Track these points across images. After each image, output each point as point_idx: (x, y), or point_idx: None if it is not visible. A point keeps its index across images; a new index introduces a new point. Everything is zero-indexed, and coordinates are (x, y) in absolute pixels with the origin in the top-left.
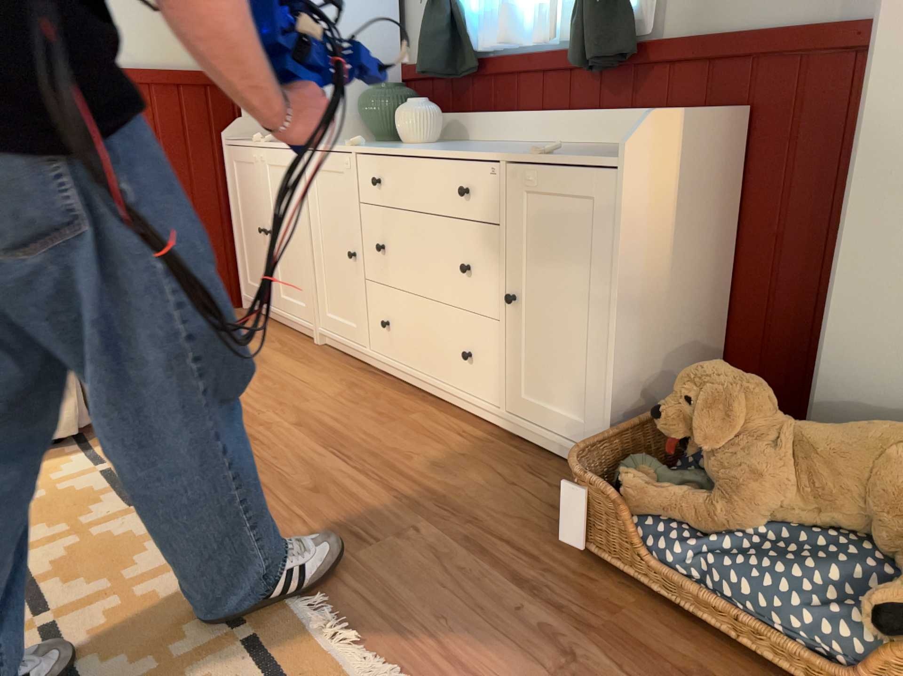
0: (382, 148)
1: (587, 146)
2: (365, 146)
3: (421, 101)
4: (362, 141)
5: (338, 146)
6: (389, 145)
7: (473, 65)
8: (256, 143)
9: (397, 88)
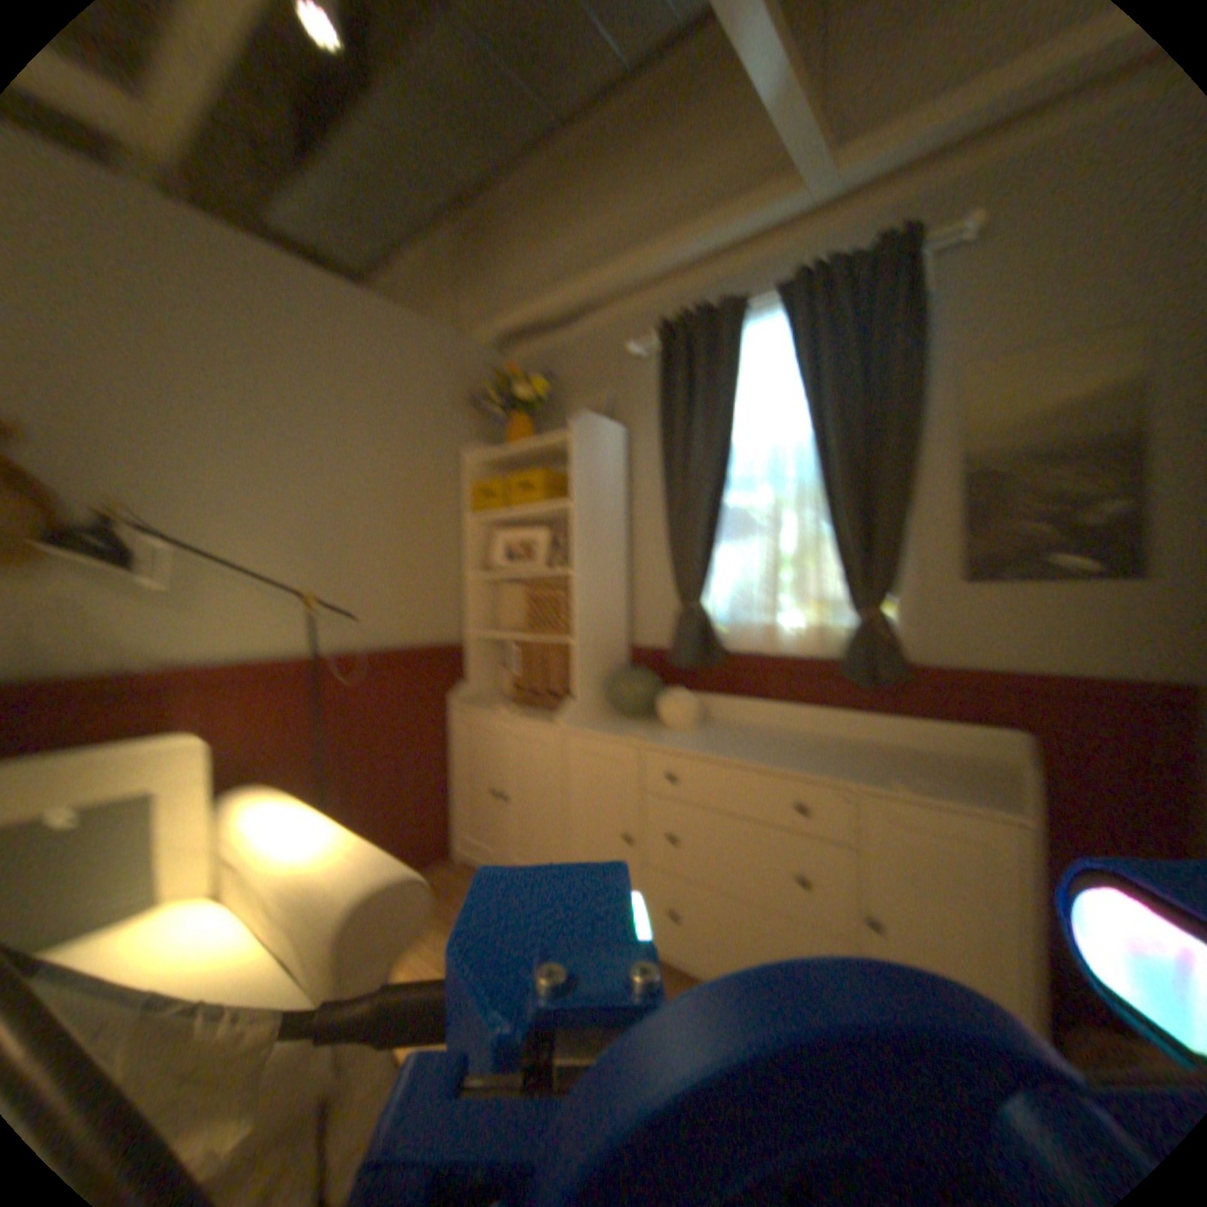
0: (673, 743)
1: (870, 746)
2: (649, 738)
3: (687, 693)
4: (650, 736)
5: (612, 732)
6: (661, 732)
7: (725, 660)
8: (491, 709)
9: (650, 674)
